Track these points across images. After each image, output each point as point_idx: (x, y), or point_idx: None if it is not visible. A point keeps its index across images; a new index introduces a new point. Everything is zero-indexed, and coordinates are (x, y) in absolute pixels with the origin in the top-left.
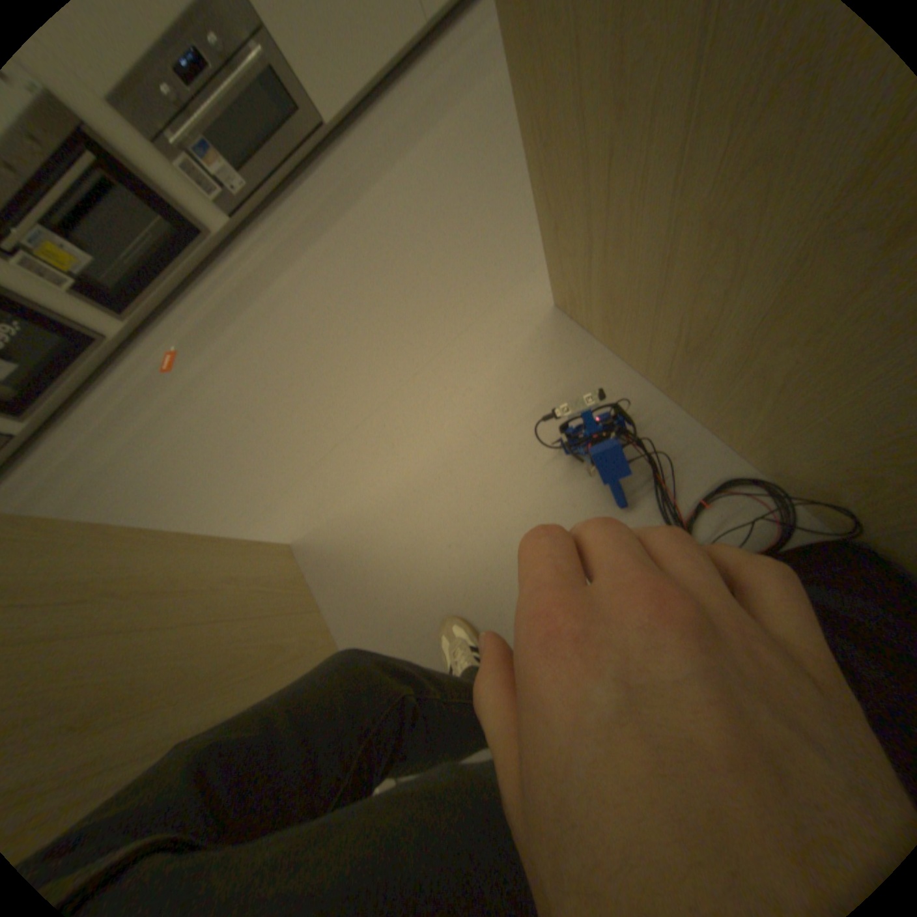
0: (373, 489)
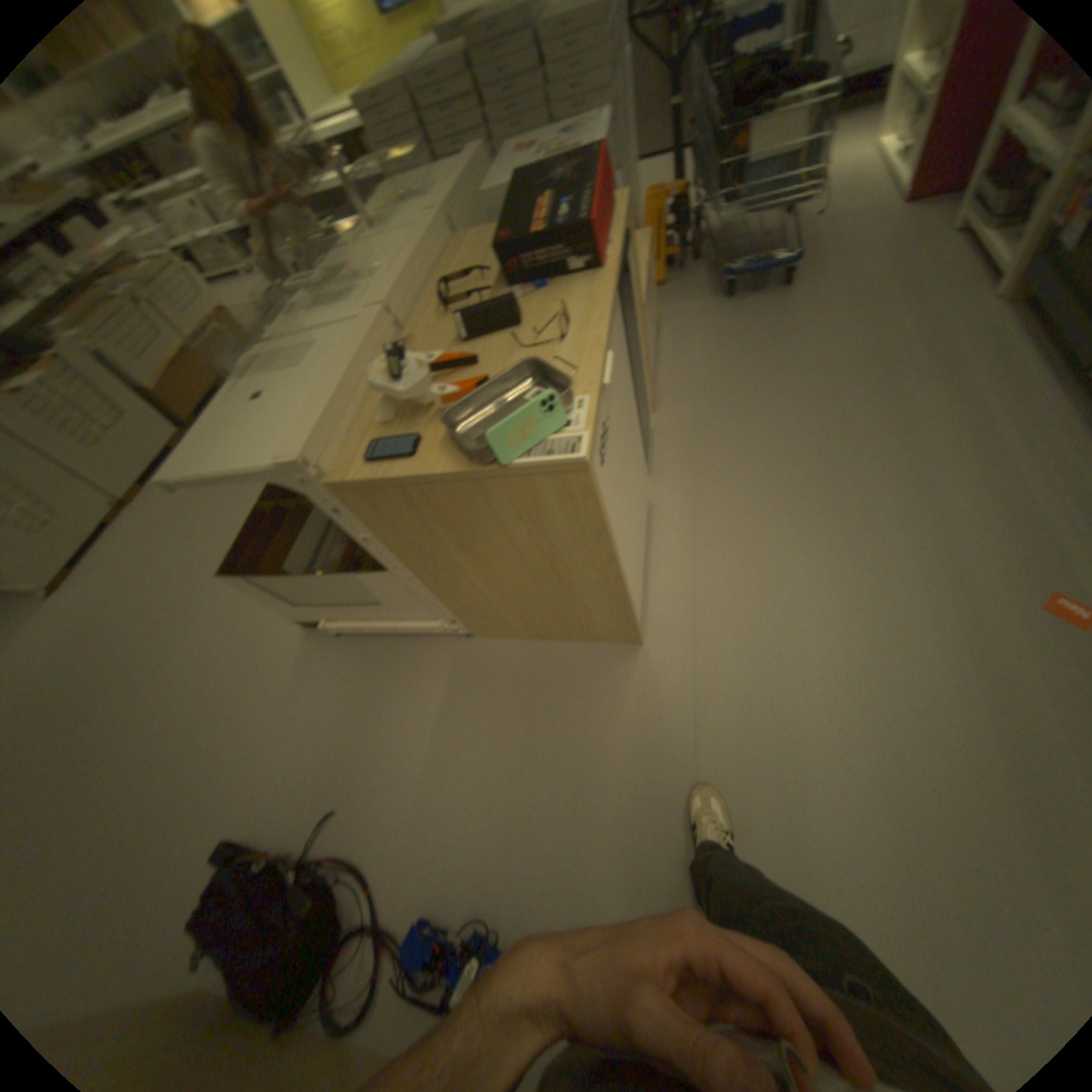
0: (619, 749)
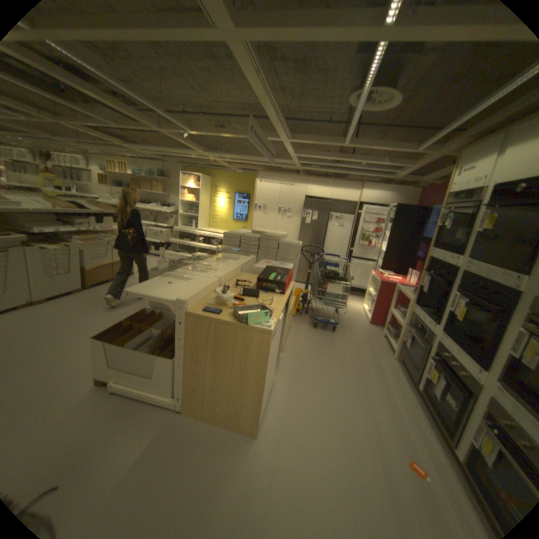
0: (232, 488)
